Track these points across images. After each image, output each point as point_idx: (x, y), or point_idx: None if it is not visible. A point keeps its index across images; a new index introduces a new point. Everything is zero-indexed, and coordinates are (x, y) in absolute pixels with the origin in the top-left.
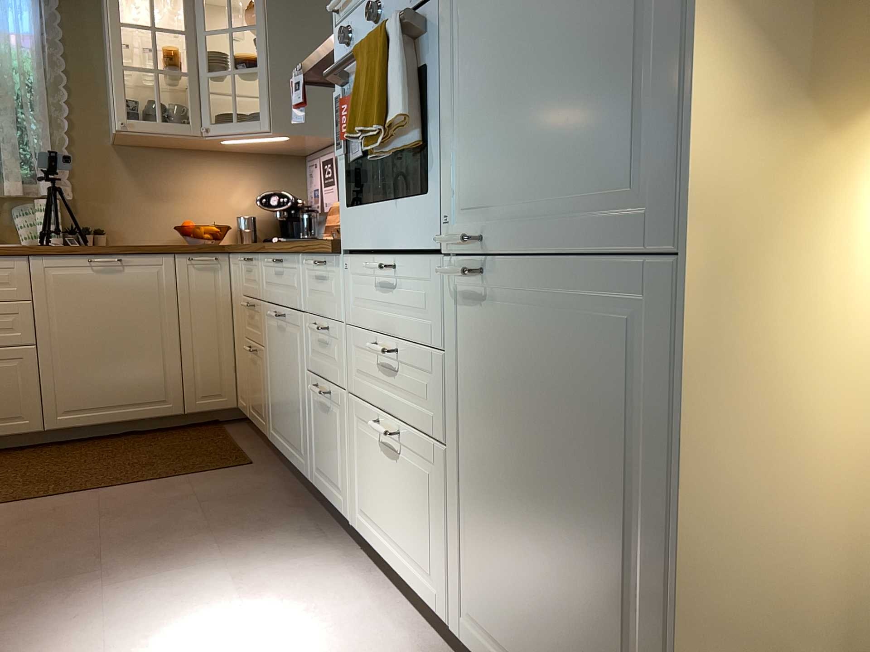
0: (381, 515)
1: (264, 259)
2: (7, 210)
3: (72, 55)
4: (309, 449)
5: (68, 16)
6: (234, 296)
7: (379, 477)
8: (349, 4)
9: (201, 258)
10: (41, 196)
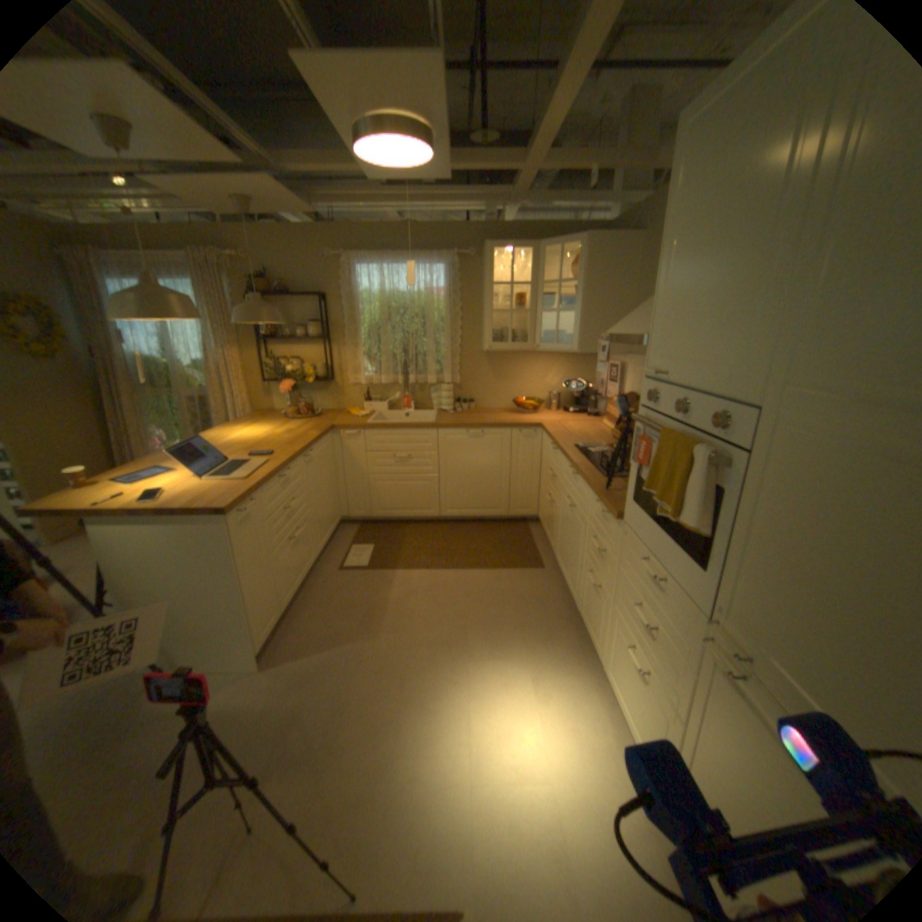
0: (624, 691)
1: (565, 460)
2: (427, 389)
3: (463, 298)
4: (581, 596)
5: (463, 273)
6: (543, 456)
7: (627, 673)
8: (657, 374)
9: (526, 433)
10: (443, 383)
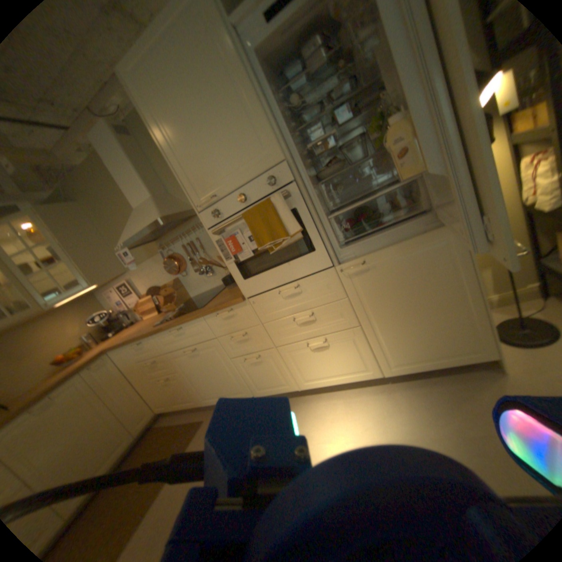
0: (319, 372)
1: (156, 335)
2: None
3: None
4: (245, 386)
5: None
6: (122, 369)
7: (313, 361)
8: (207, 201)
9: (93, 364)
10: None
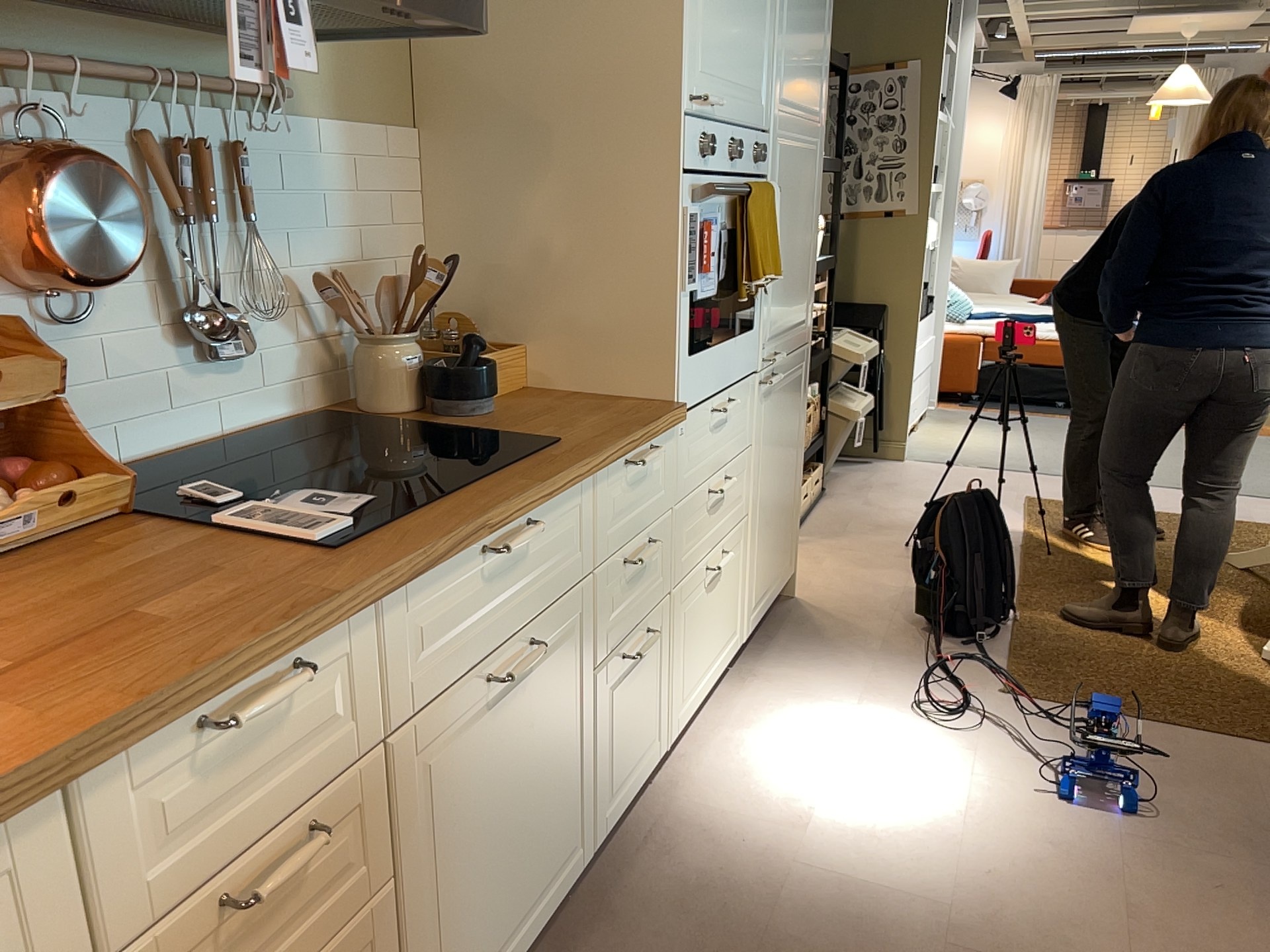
0: (700, 658)
1: (421, 586)
2: None
3: None
4: (593, 796)
5: None
6: None
7: (702, 622)
8: (703, 110)
9: None
10: None
